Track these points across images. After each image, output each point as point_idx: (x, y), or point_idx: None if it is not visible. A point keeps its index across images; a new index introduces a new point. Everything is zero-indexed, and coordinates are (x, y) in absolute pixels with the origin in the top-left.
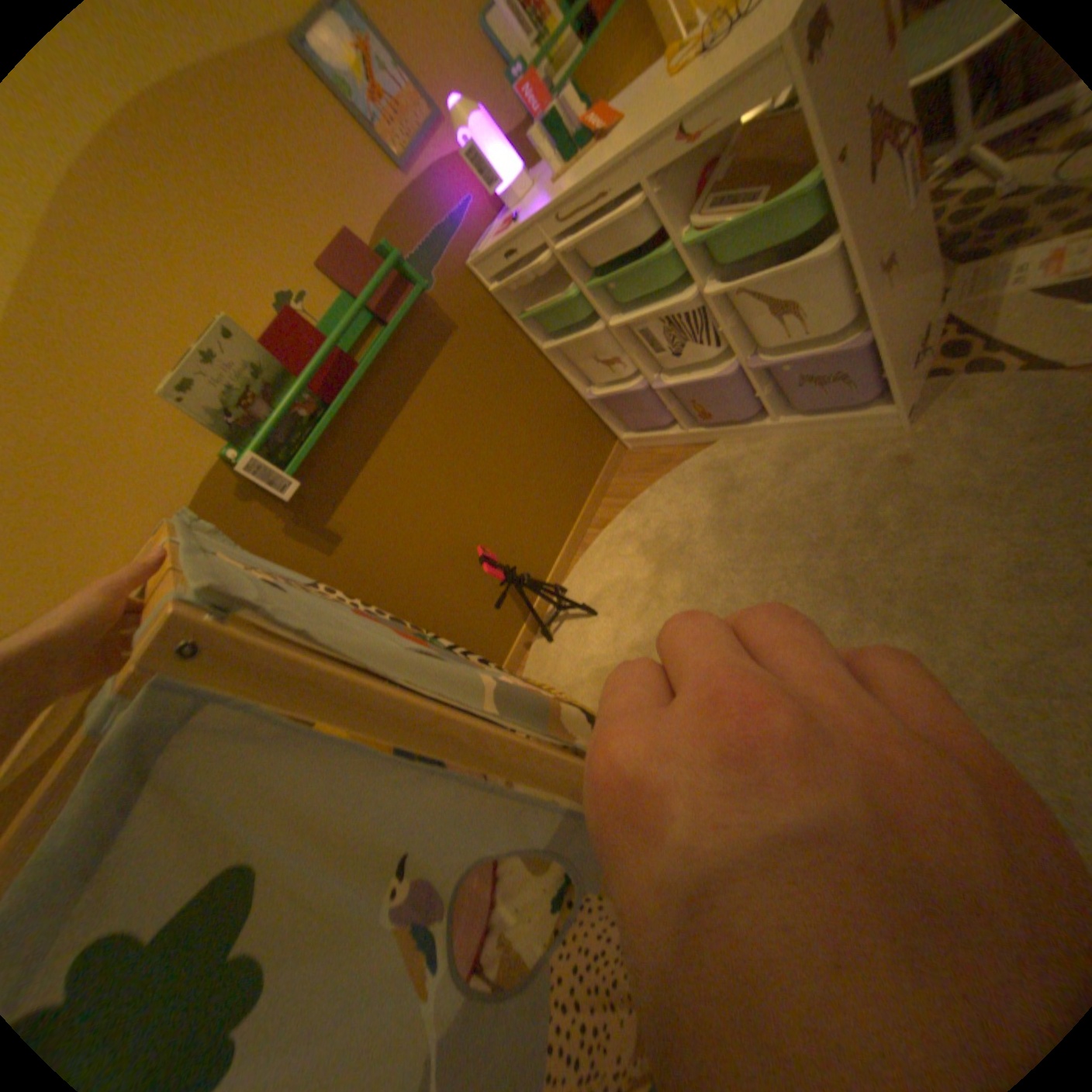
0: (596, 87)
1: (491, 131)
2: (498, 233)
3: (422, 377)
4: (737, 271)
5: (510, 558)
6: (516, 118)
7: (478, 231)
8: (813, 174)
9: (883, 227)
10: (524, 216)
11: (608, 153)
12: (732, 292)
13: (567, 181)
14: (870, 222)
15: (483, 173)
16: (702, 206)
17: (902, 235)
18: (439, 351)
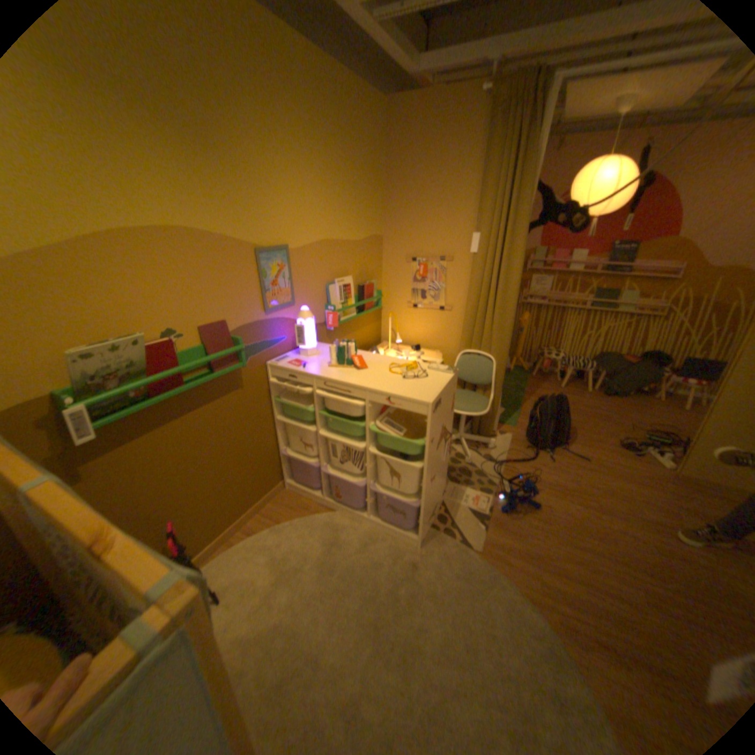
0: (353, 328)
1: (312, 328)
2: (291, 364)
3: (209, 404)
4: (381, 447)
5: (179, 537)
6: (320, 321)
7: (280, 352)
8: (421, 441)
9: (434, 466)
10: (310, 371)
11: (358, 382)
12: (376, 453)
13: (336, 375)
14: (432, 464)
15: (299, 338)
16: (381, 420)
17: (438, 470)
18: (226, 395)
